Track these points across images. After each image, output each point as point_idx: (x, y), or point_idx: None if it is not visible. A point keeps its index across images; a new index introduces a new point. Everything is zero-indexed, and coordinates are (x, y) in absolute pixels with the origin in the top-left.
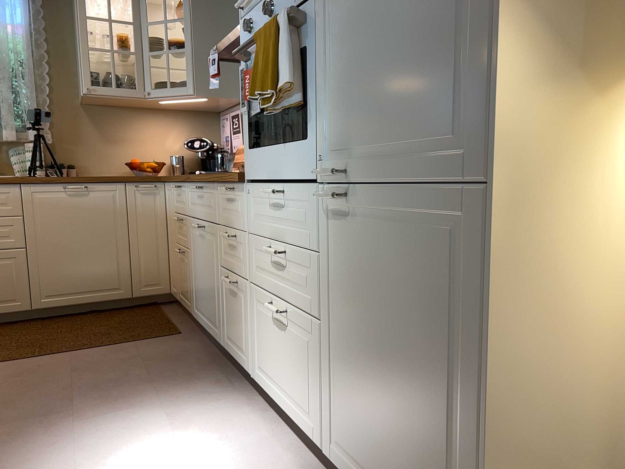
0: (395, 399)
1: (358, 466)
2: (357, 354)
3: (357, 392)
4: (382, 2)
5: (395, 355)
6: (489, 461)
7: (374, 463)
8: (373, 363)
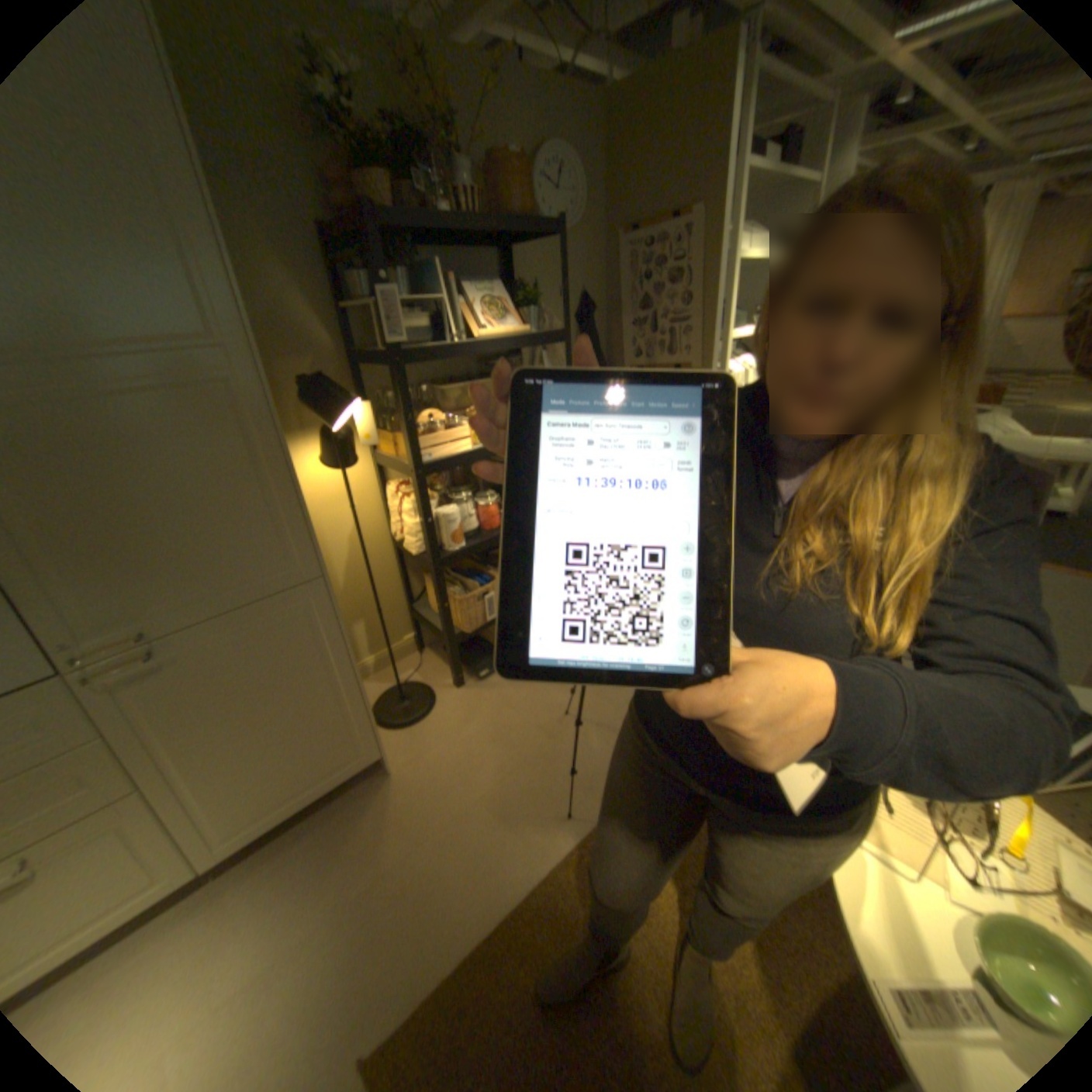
0: (275, 740)
1: (248, 823)
2: (212, 759)
3: (225, 782)
4: (129, 487)
5: (264, 716)
6: (356, 695)
7: (268, 798)
8: (239, 744)
